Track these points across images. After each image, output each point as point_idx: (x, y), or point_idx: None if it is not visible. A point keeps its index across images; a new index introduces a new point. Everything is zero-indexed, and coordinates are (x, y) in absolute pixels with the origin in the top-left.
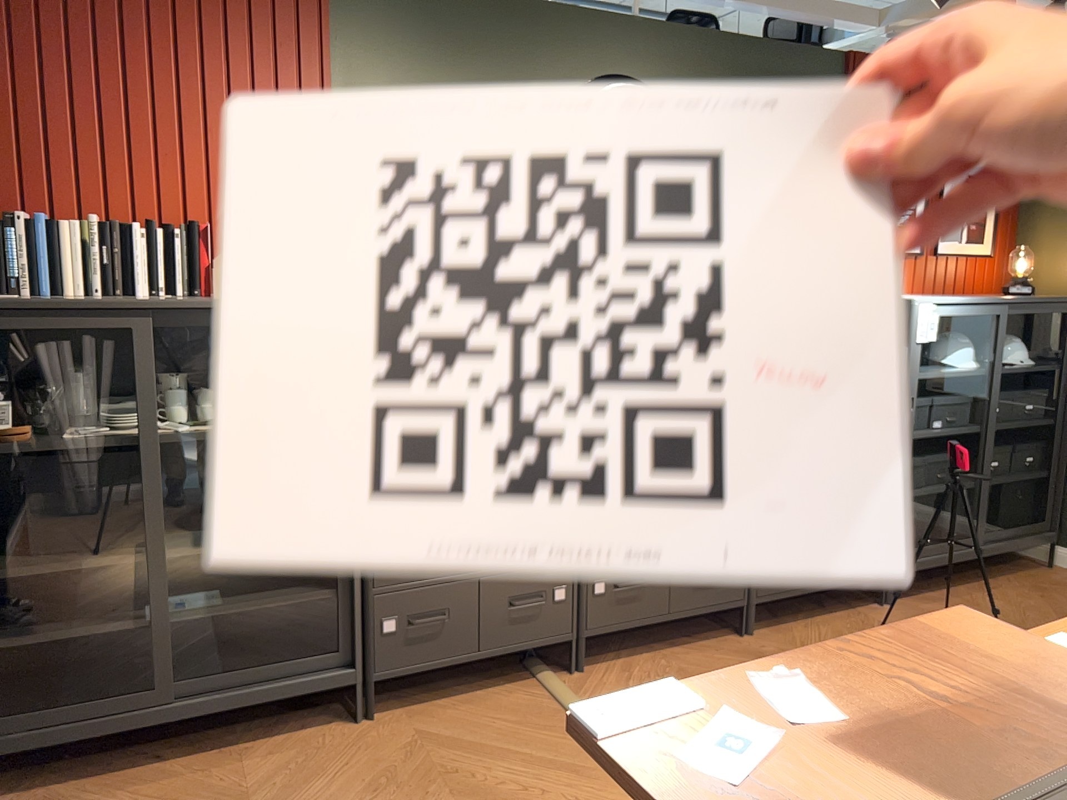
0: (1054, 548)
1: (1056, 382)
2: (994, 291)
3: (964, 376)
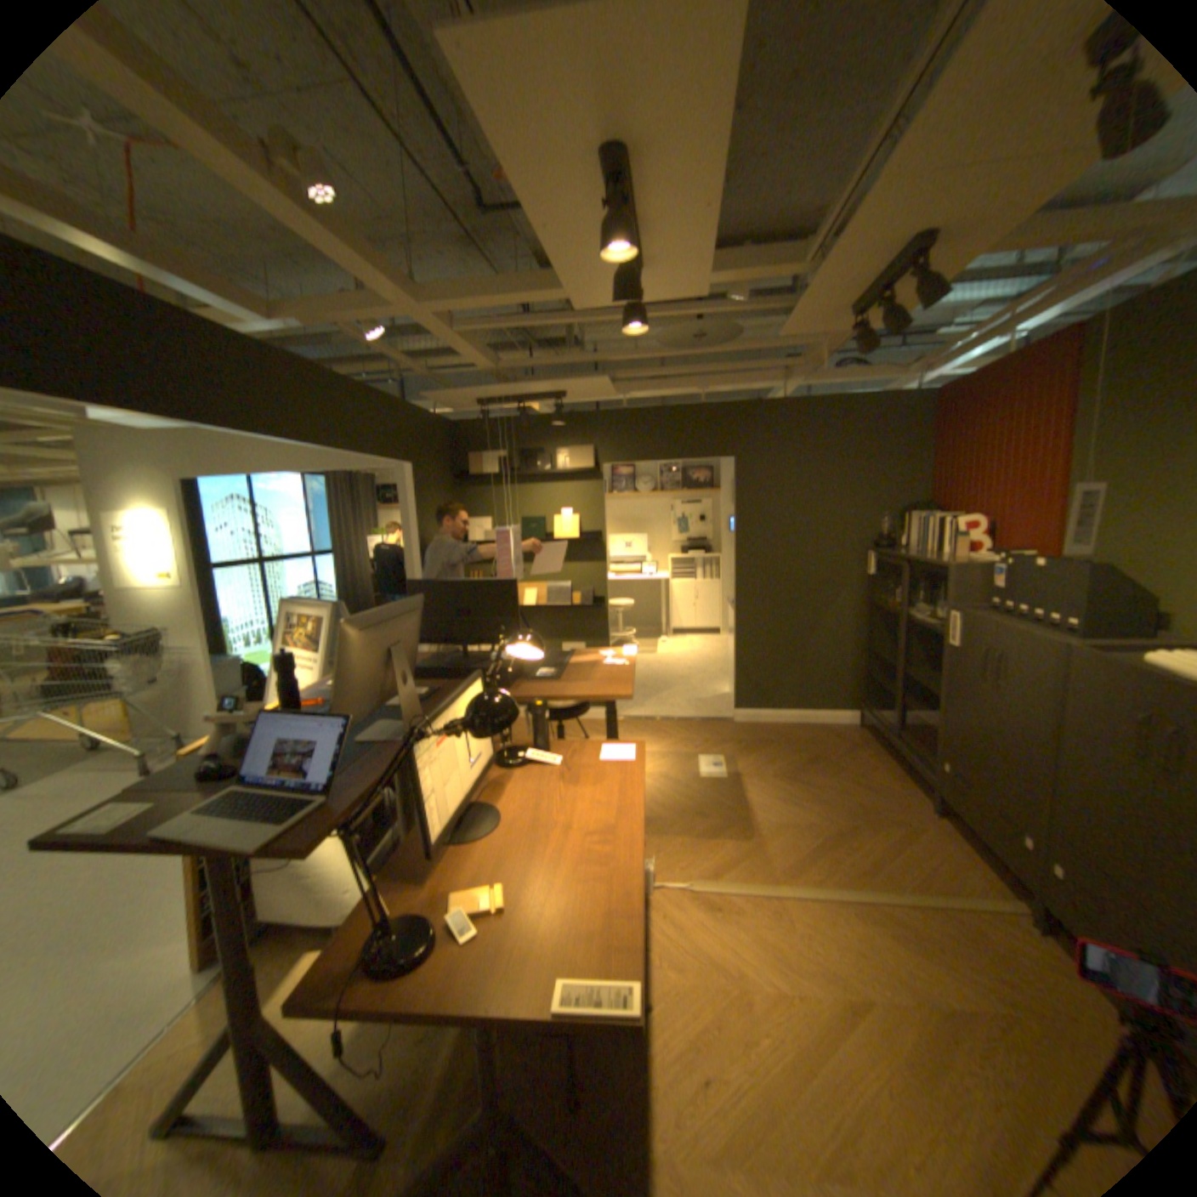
0: None
1: None
2: None
3: None
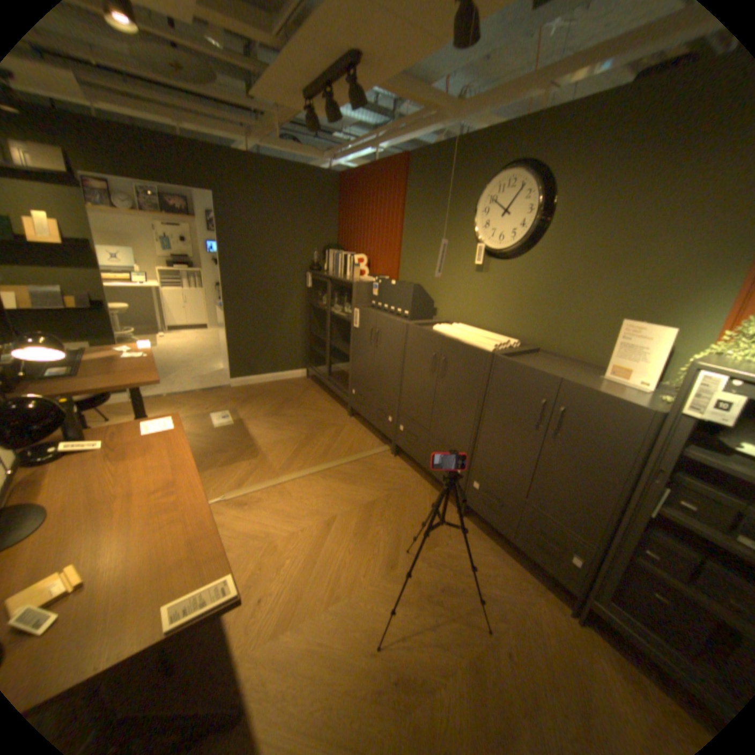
0: None
1: None
2: None
3: None
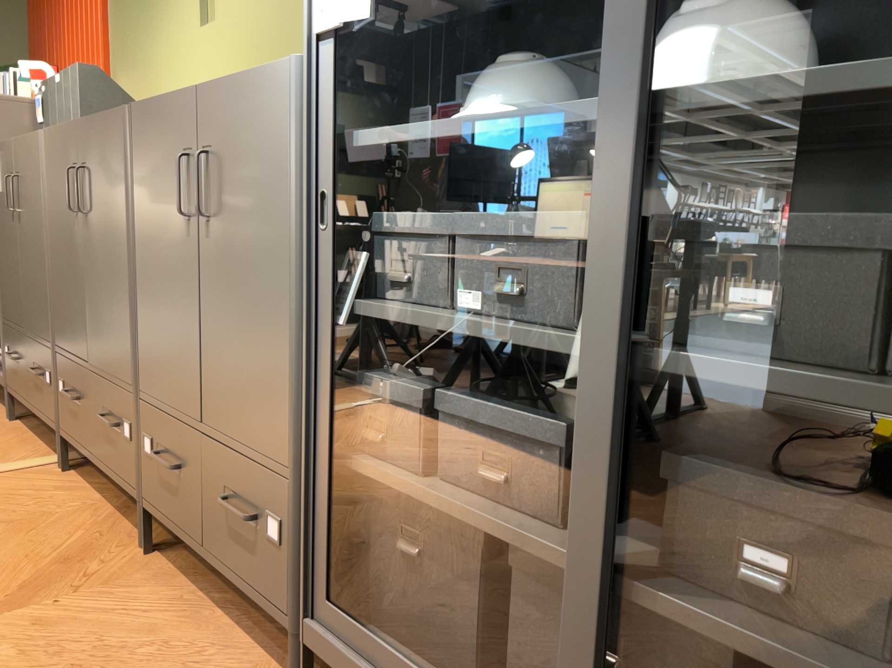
0: None
1: None
2: None
3: (524, 127)
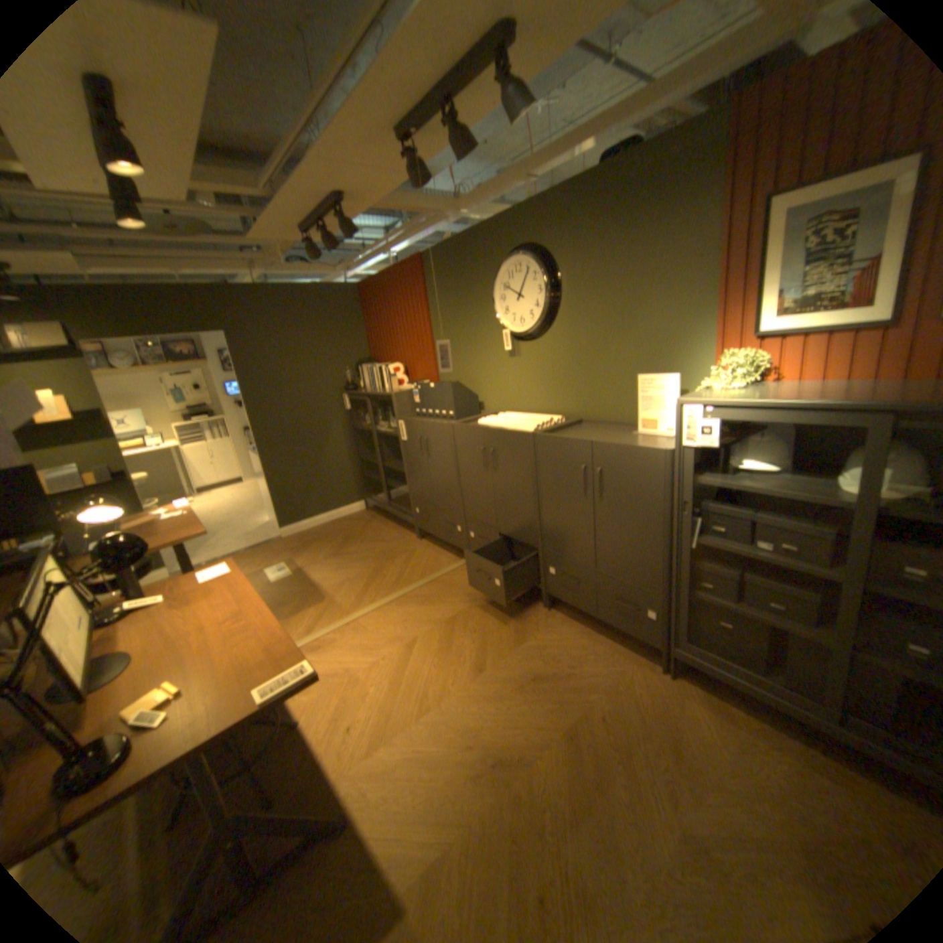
0: None
1: None
2: None
3: (801, 500)
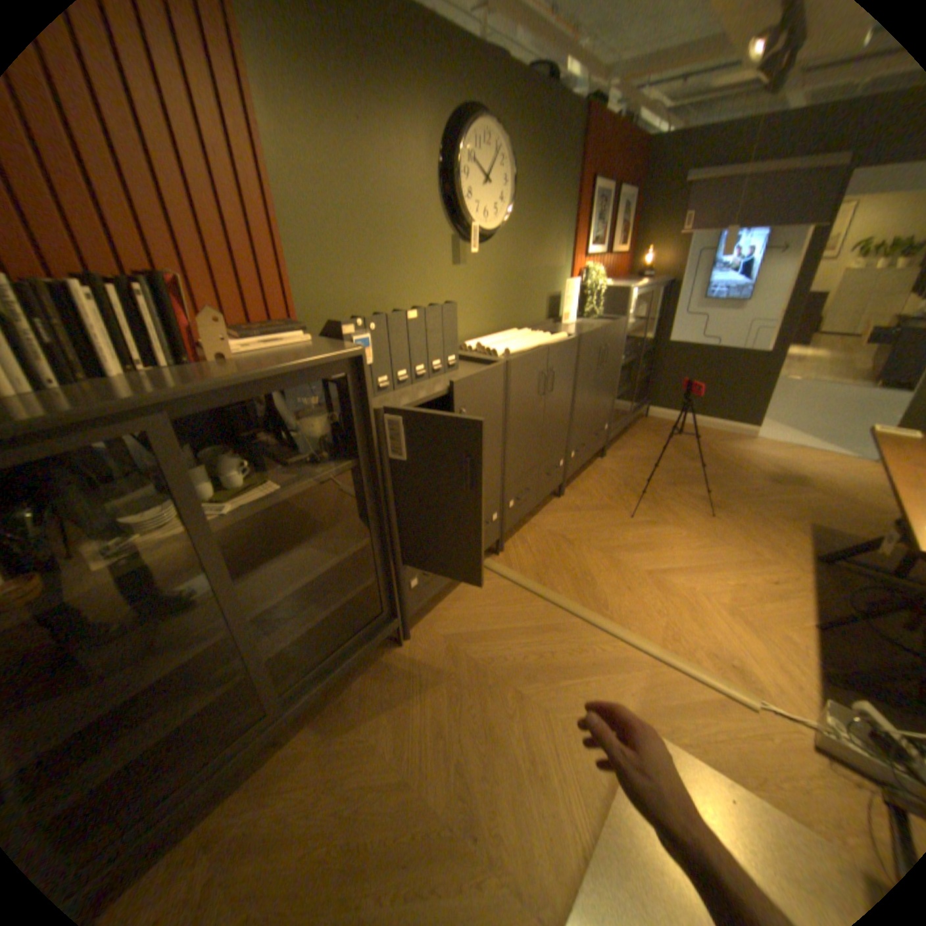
0: (646, 408)
1: (655, 324)
2: (626, 274)
3: (635, 329)
